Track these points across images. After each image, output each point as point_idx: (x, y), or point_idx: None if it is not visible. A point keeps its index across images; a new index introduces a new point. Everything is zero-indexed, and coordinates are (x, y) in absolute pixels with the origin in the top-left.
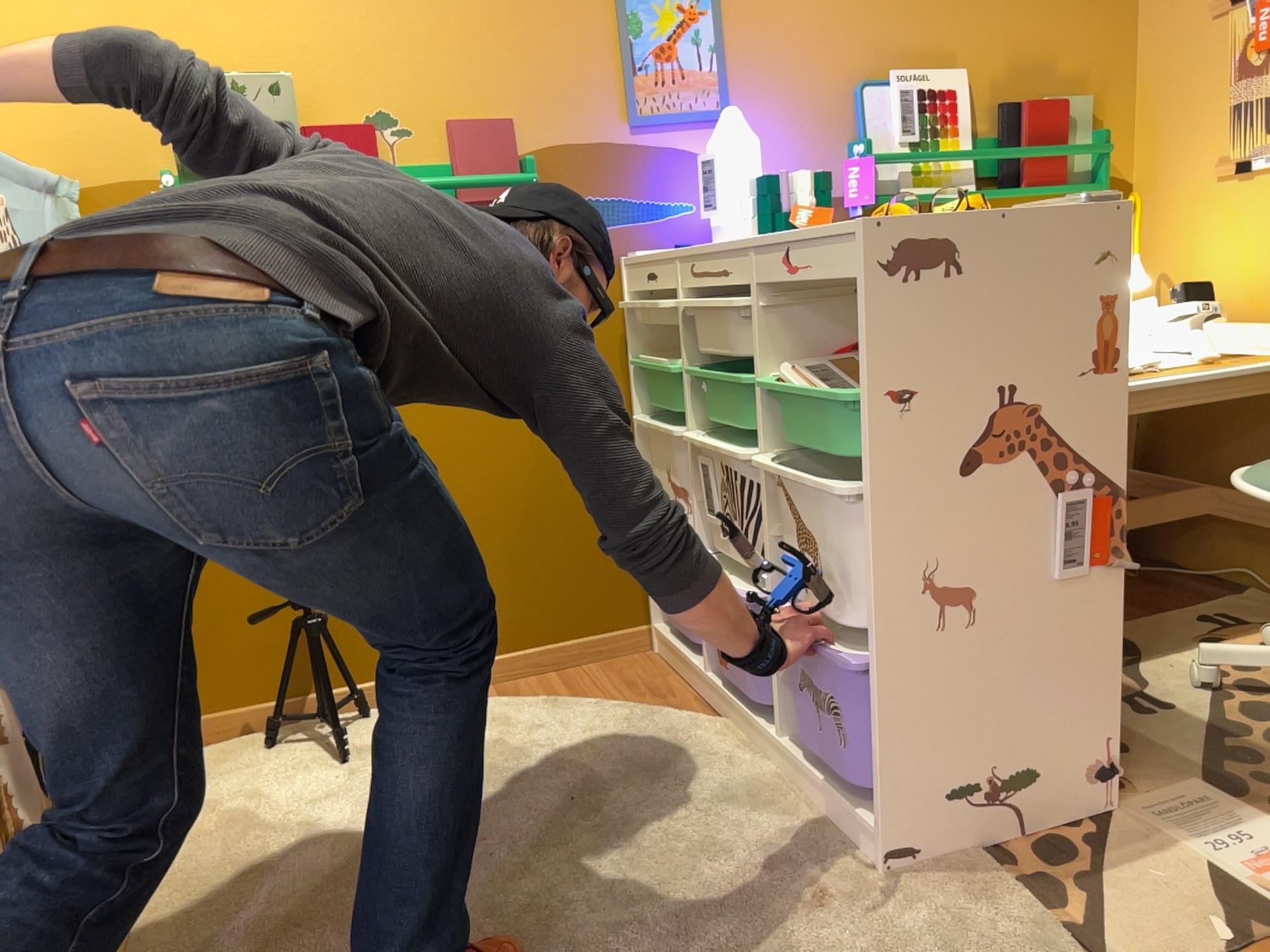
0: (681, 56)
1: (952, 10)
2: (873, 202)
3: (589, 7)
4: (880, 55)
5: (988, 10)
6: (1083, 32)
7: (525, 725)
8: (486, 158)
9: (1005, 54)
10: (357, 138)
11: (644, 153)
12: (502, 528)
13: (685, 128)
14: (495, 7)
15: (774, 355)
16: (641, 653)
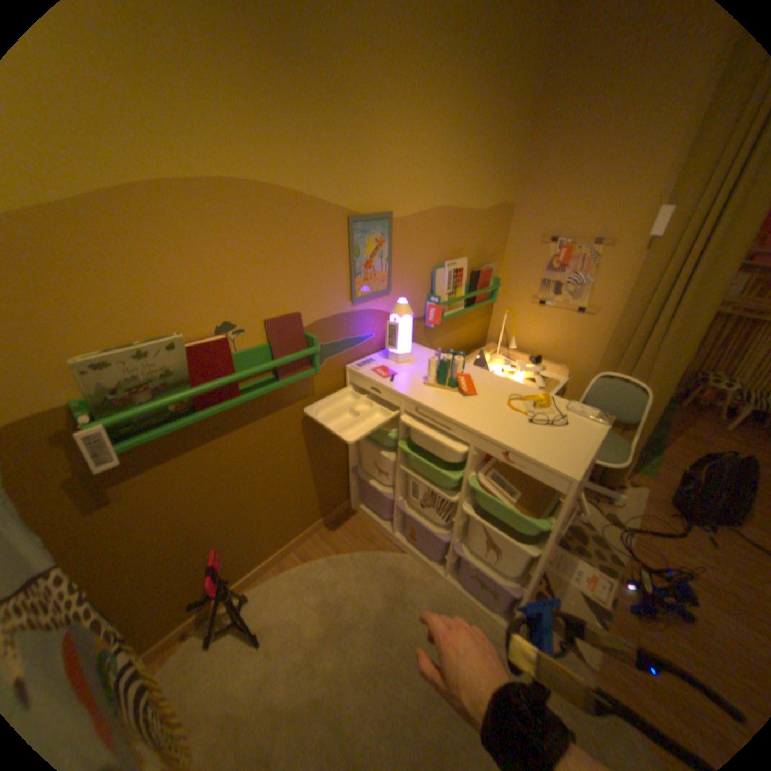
0: (375, 264)
1: (465, 230)
2: (440, 324)
3: (336, 242)
4: (442, 253)
5: (475, 229)
6: (496, 236)
7: (329, 584)
8: (289, 338)
9: (476, 247)
10: (217, 347)
11: (356, 315)
12: (295, 494)
13: (373, 299)
14: (289, 246)
15: (472, 466)
16: (347, 511)
